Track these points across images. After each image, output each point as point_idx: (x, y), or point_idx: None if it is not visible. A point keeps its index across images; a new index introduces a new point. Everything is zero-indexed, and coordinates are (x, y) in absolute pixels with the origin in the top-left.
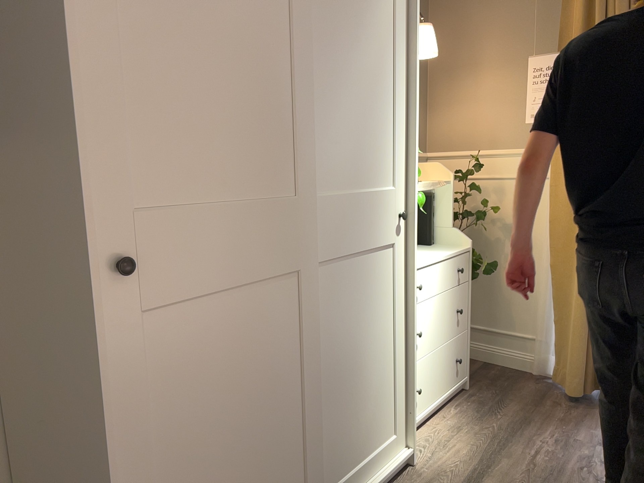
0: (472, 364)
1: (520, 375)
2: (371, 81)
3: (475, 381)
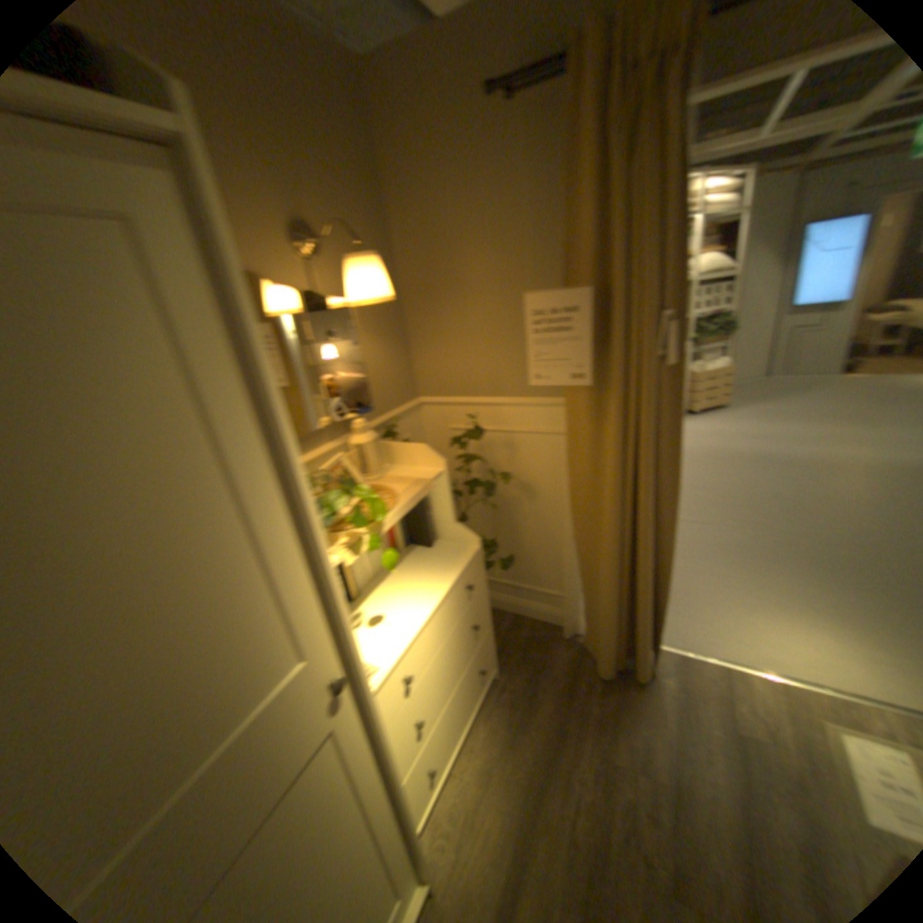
0: (506, 625)
1: (556, 640)
2: (146, 541)
3: (510, 665)
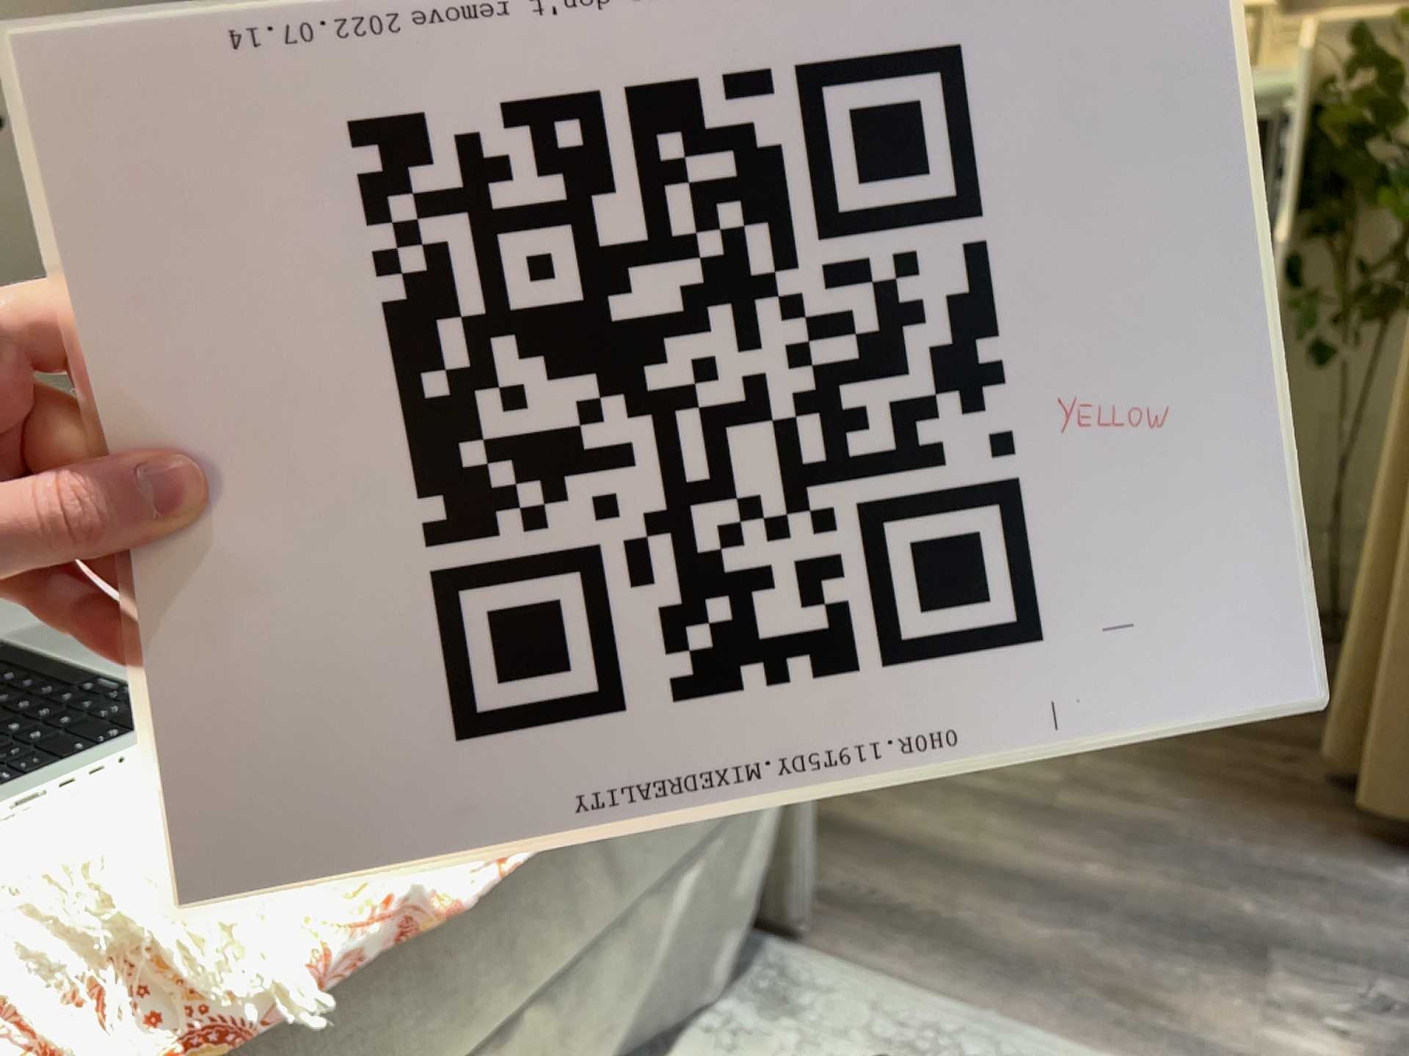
0: None
1: None
2: None
3: None
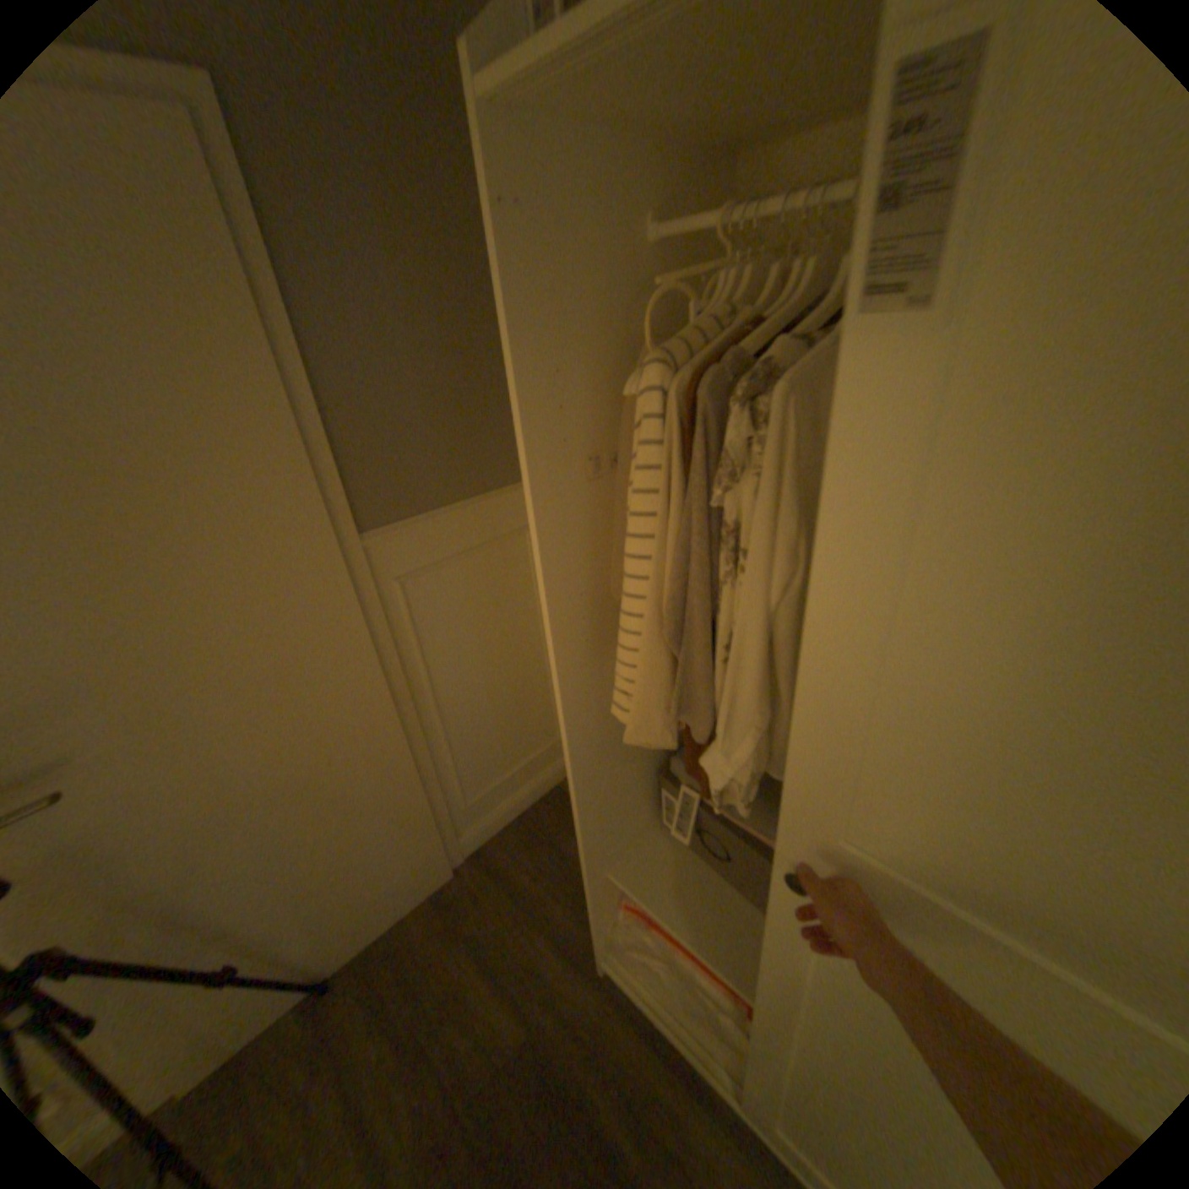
0: None
1: None
2: None
3: None
